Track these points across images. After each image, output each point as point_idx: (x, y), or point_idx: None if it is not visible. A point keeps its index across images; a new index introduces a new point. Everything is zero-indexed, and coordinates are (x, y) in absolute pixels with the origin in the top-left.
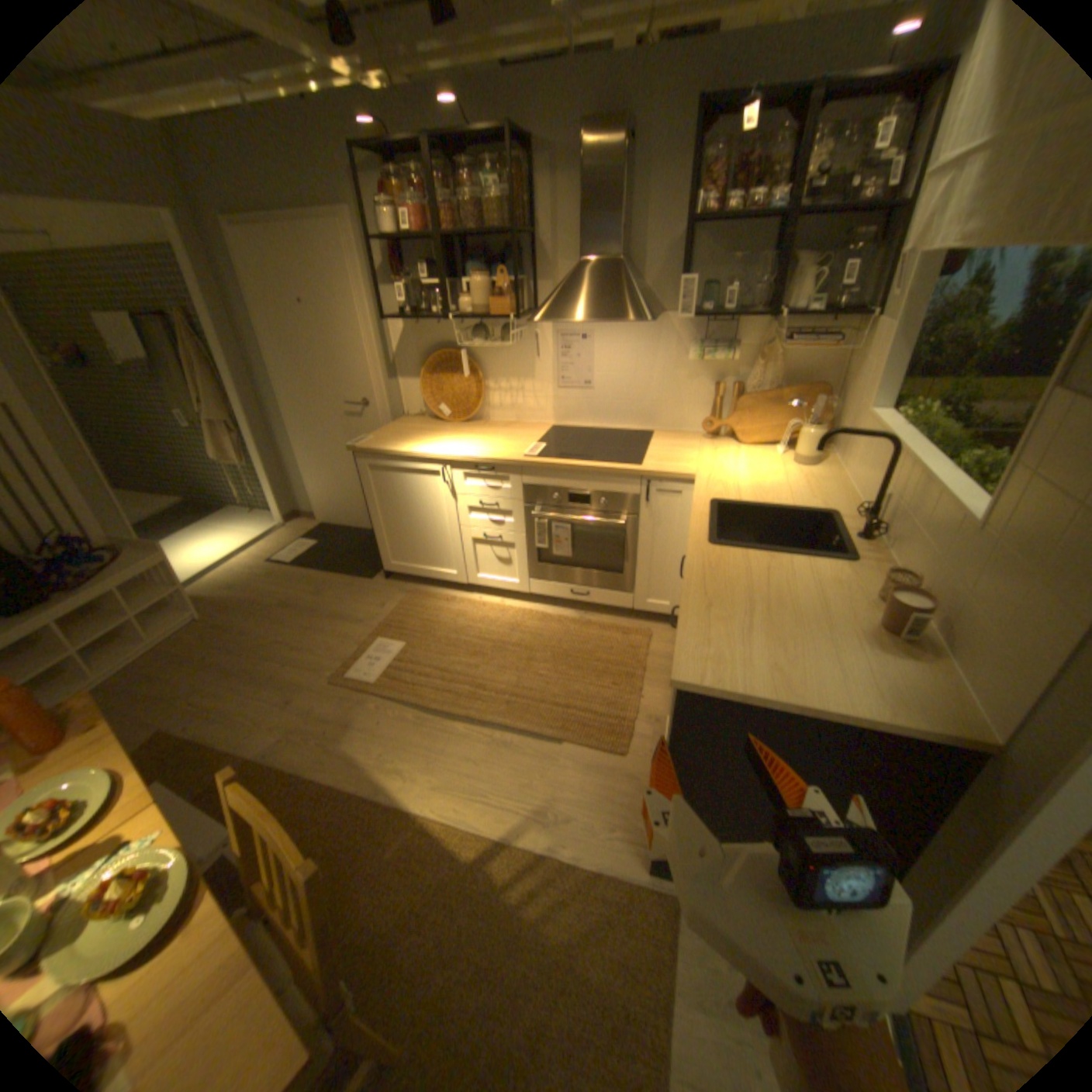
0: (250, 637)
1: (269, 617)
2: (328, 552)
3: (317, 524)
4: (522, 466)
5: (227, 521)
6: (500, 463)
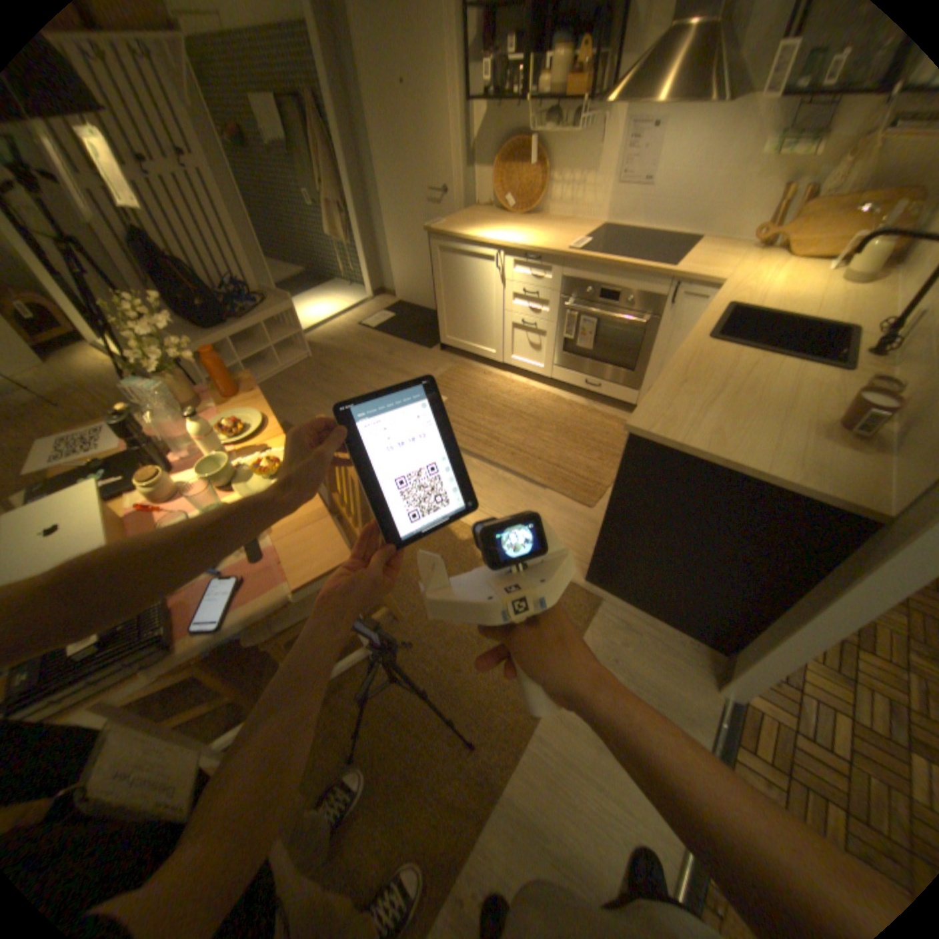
0: (343, 375)
1: (356, 364)
2: (401, 324)
3: (396, 302)
4: (564, 258)
5: (334, 290)
6: (546, 253)
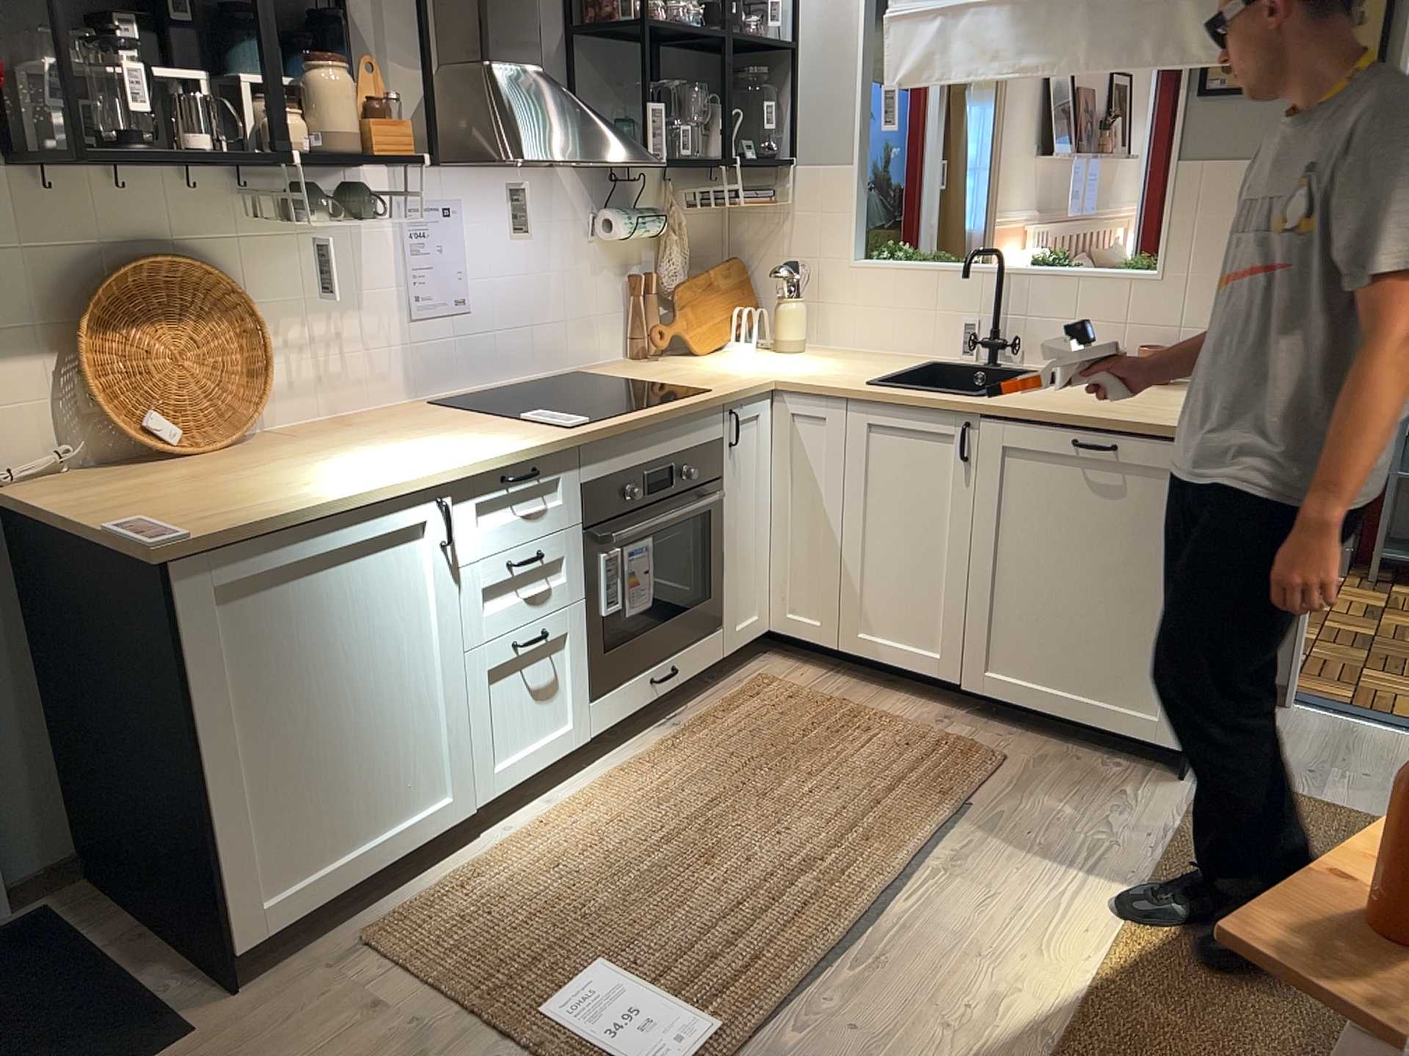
0: None
1: None
2: None
3: None
4: (585, 442)
5: None
6: (554, 448)
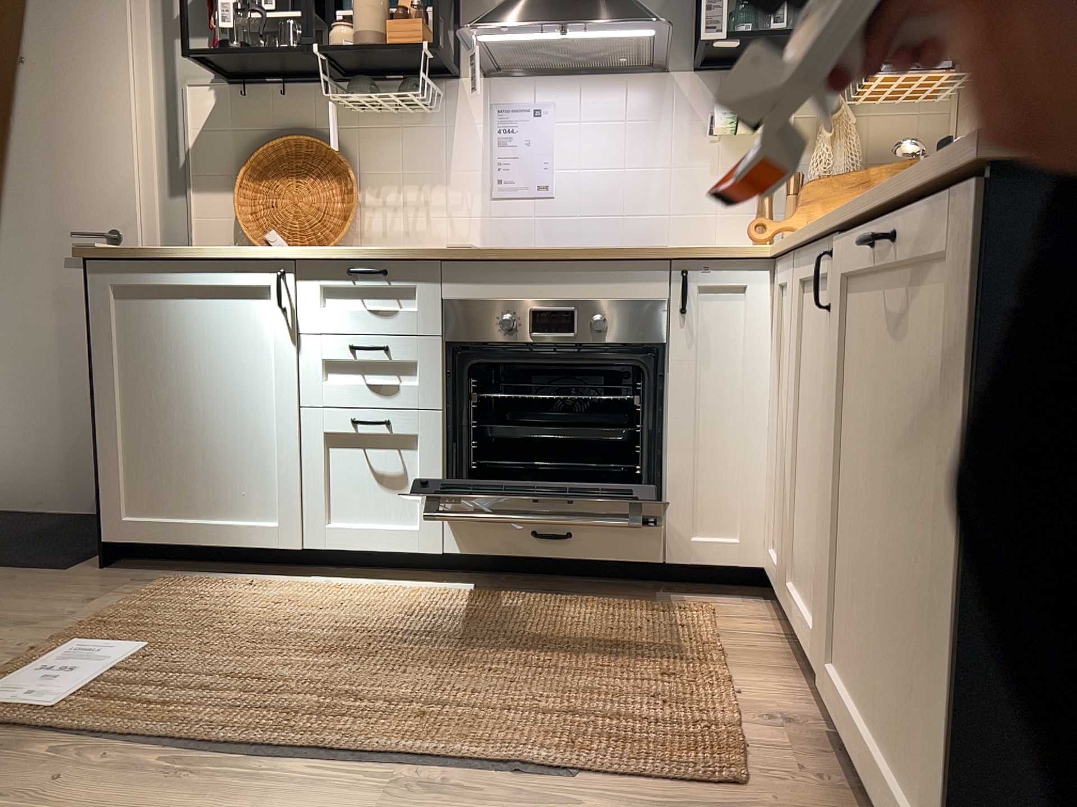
0: None
1: None
2: None
3: None
4: (444, 258)
5: None
6: (402, 254)
